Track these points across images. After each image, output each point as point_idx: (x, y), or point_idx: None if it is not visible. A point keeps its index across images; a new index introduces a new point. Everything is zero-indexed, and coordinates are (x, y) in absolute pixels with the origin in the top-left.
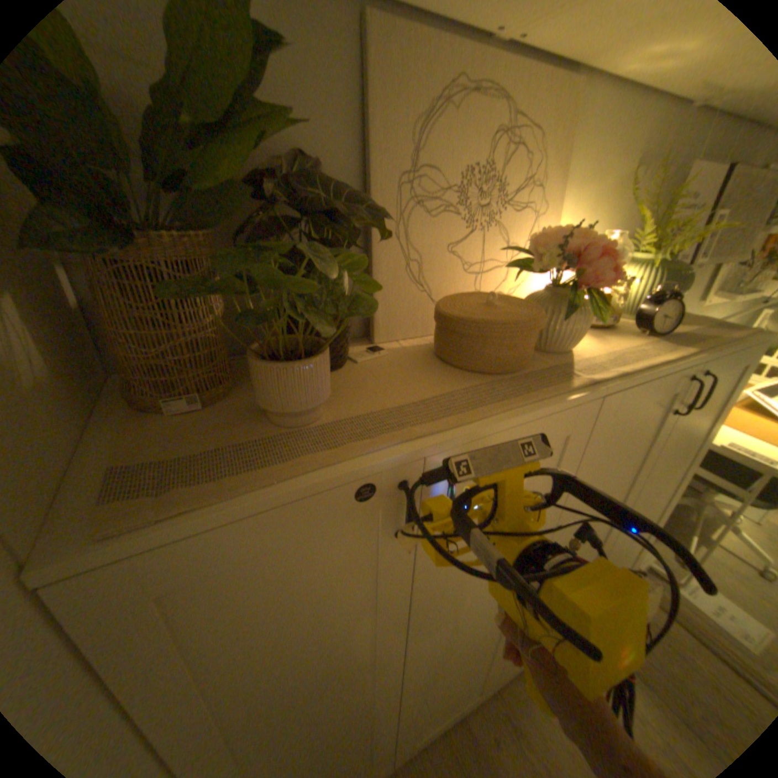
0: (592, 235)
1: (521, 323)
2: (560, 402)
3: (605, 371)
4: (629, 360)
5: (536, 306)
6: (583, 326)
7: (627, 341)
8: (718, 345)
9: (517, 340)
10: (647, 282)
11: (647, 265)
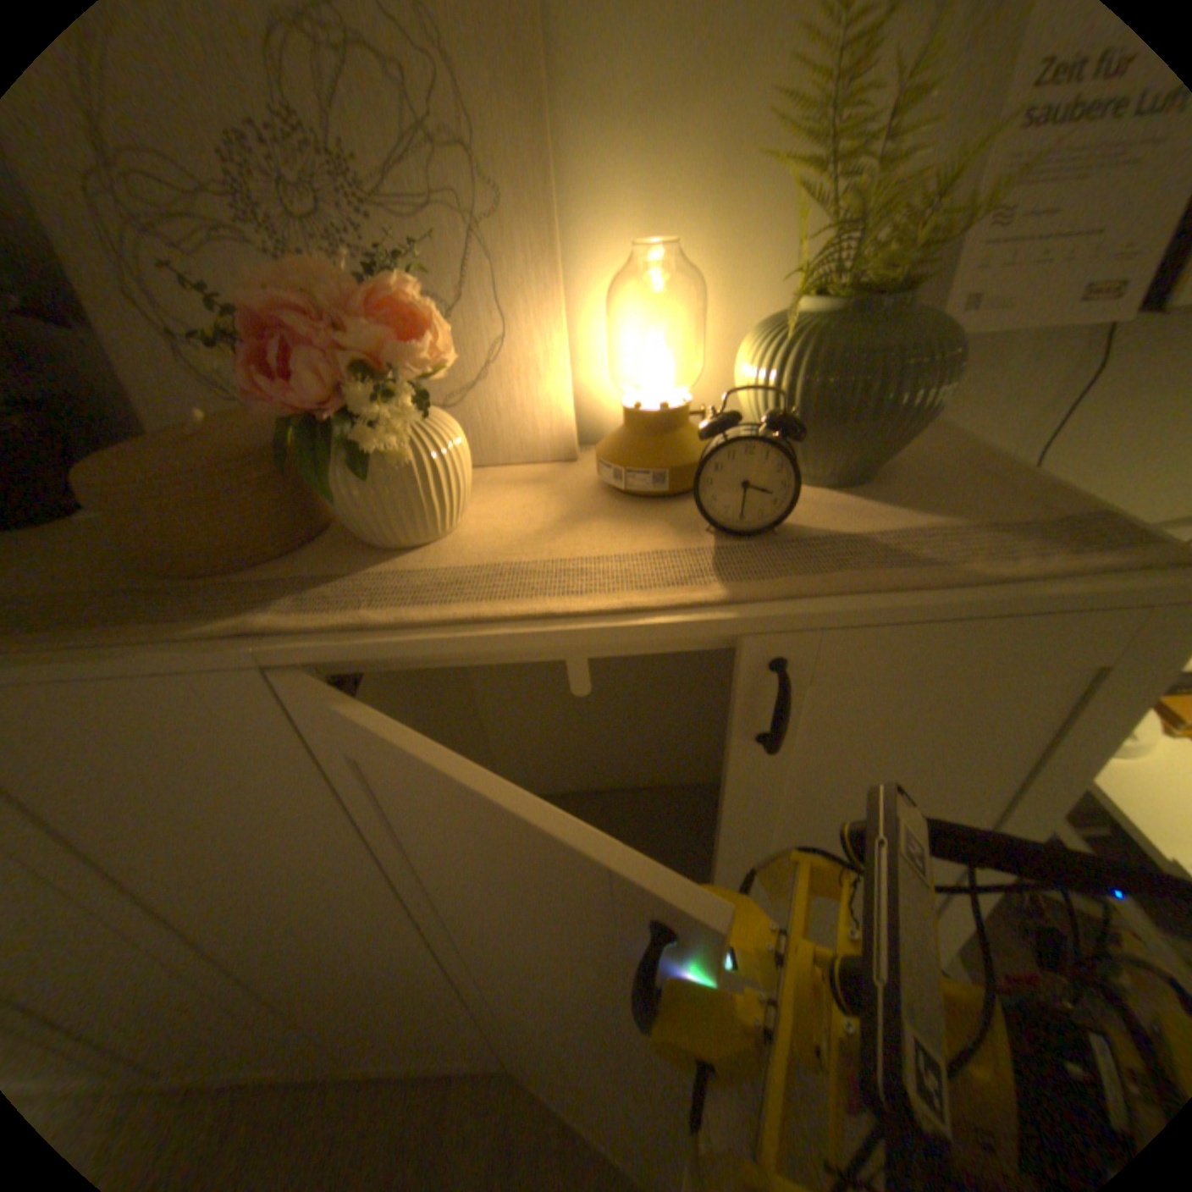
0: (328, 270)
1: (102, 486)
2: (95, 660)
3: (346, 609)
4: (477, 590)
5: (255, 445)
6: (368, 496)
7: (614, 538)
8: (855, 588)
9: (124, 517)
10: (758, 380)
11: (782, 328)
